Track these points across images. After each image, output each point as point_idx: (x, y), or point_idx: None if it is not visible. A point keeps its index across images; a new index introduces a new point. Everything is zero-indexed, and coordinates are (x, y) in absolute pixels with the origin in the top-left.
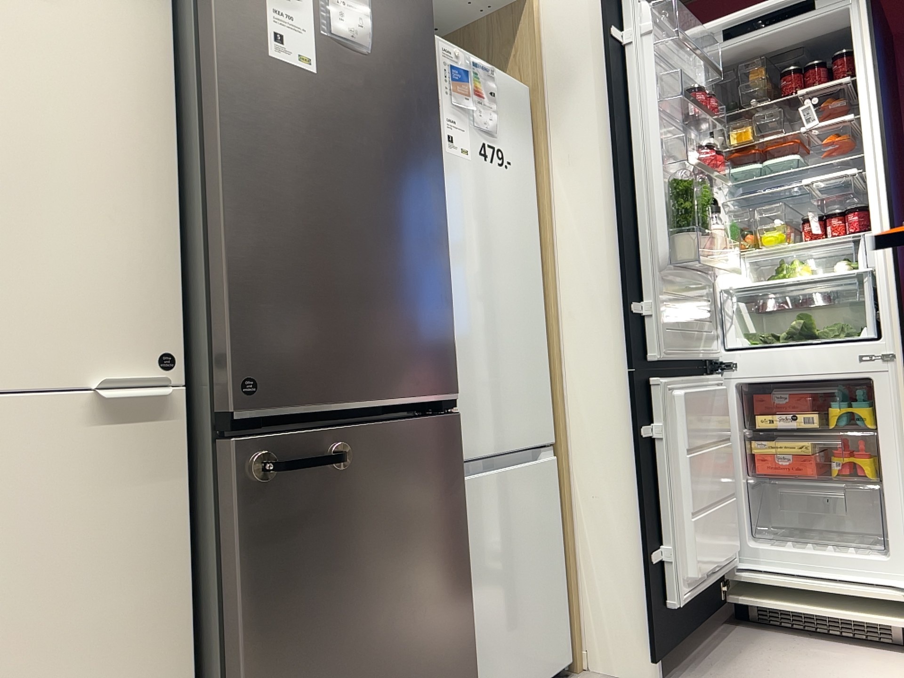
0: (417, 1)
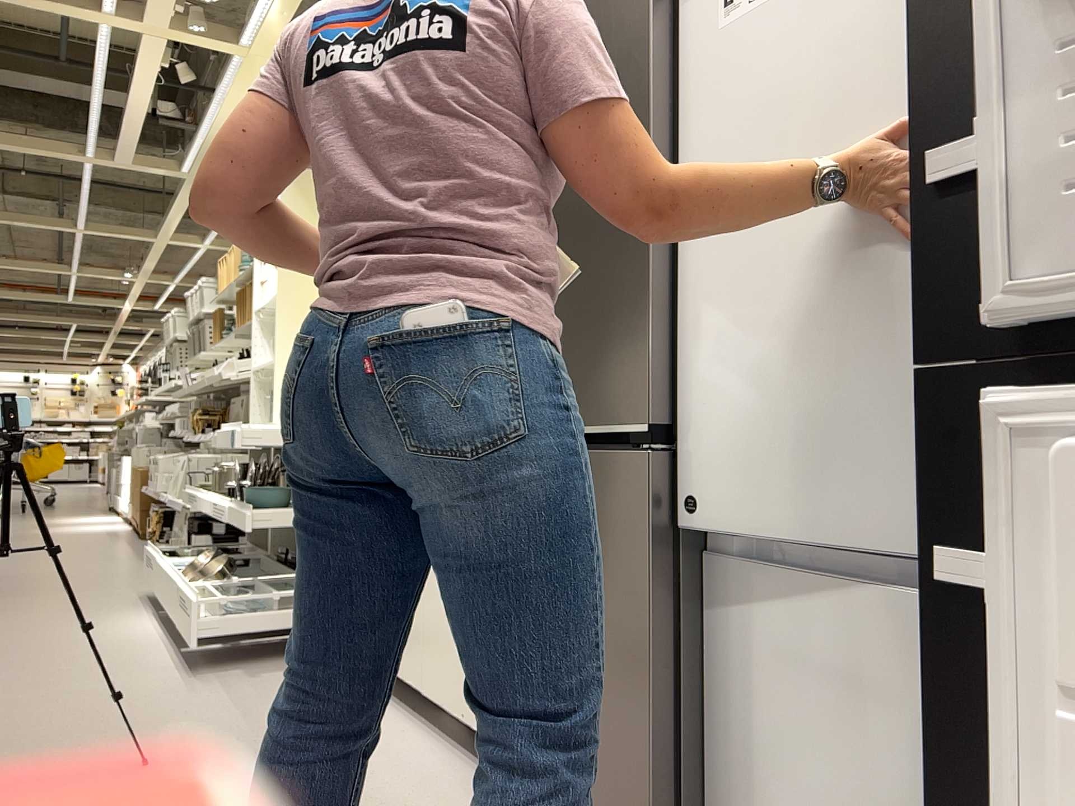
0: None
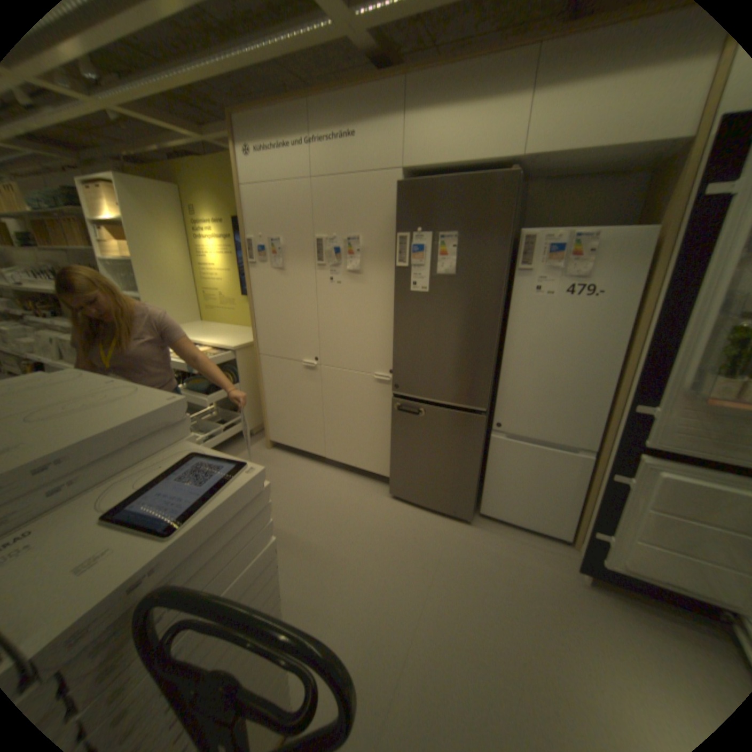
0: (497, 234)
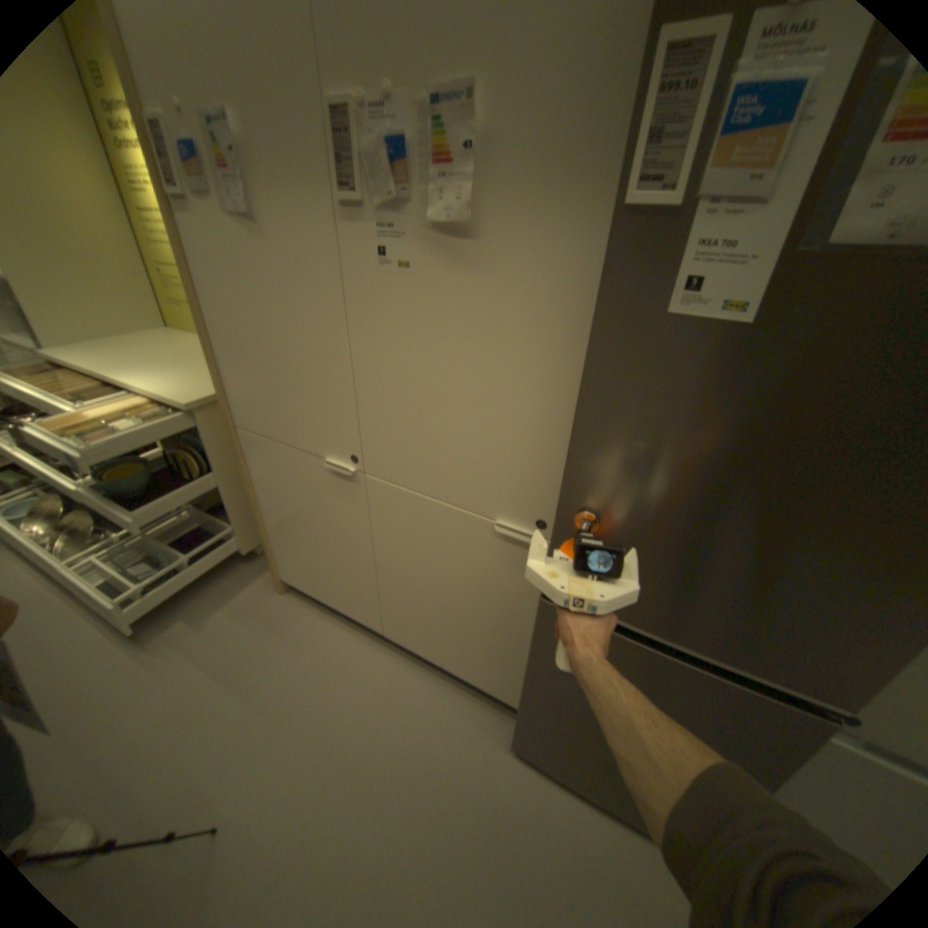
0: None
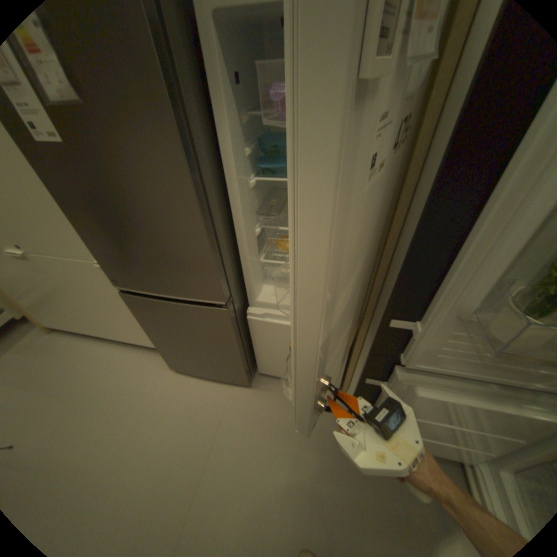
0: None
